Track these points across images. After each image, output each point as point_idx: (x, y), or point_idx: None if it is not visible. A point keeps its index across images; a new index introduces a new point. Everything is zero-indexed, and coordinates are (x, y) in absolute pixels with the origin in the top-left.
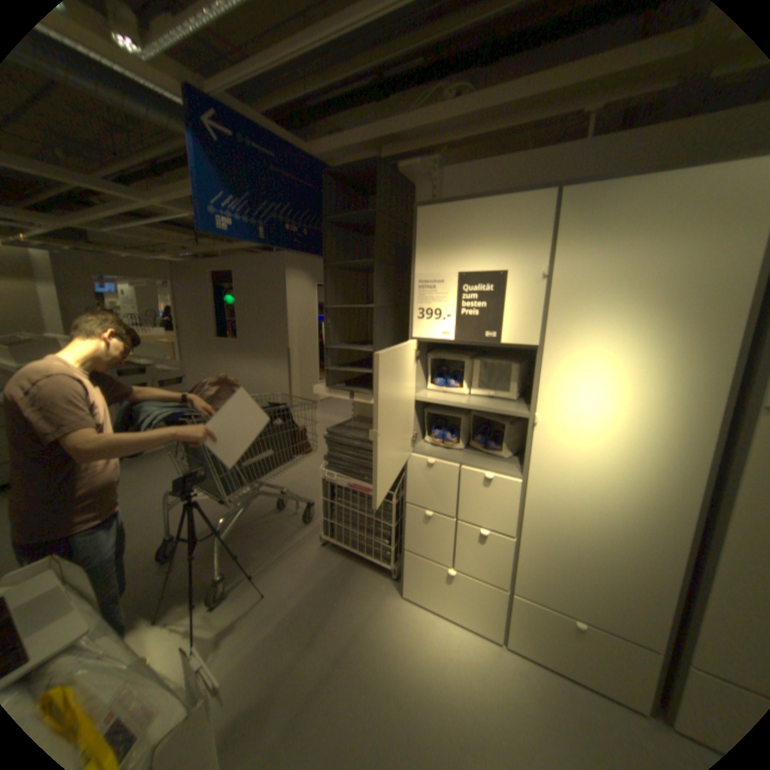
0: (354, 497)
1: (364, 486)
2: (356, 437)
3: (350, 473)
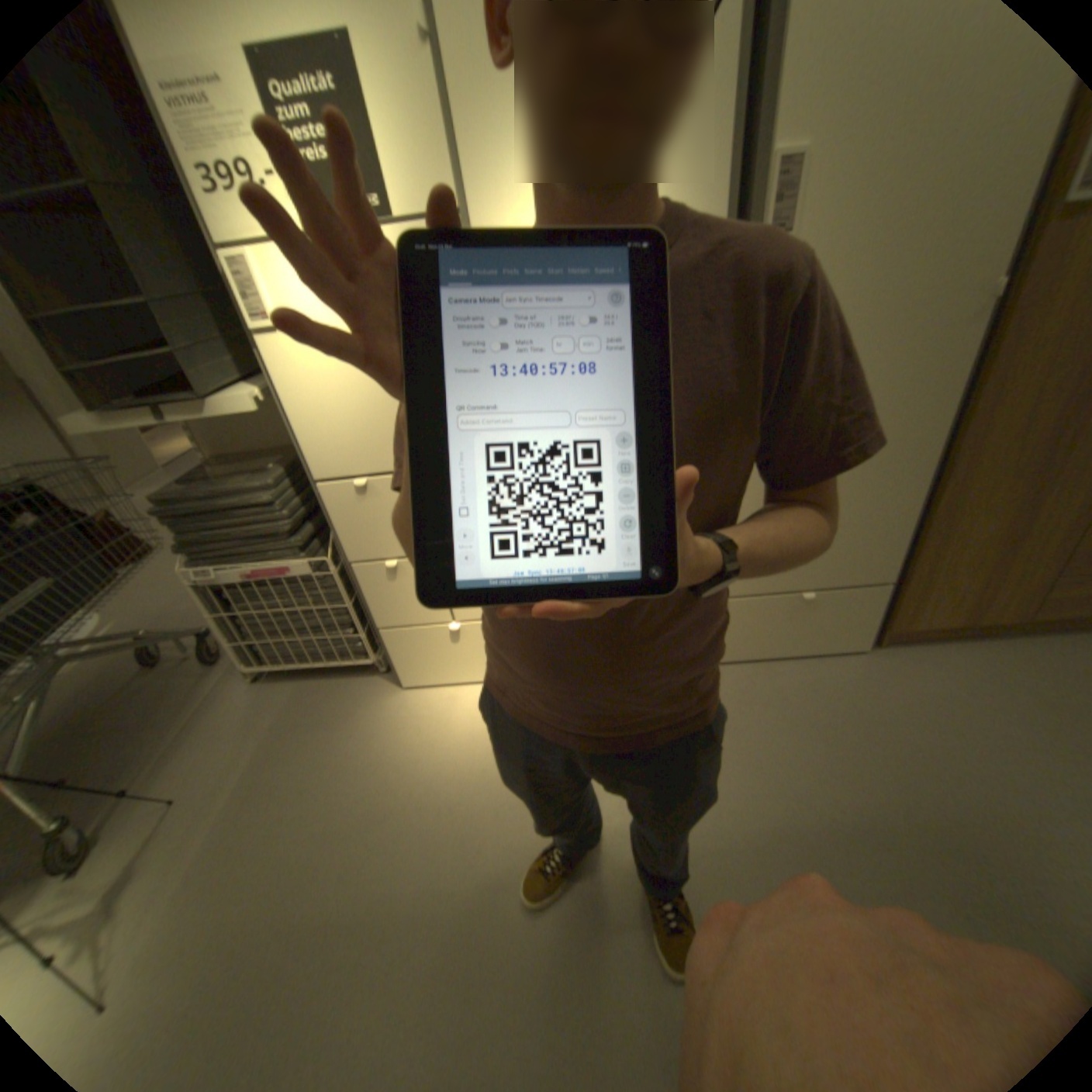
0: (266, 591)
1: (273, 567)
2: (215, 492)
3: (238, 556)
